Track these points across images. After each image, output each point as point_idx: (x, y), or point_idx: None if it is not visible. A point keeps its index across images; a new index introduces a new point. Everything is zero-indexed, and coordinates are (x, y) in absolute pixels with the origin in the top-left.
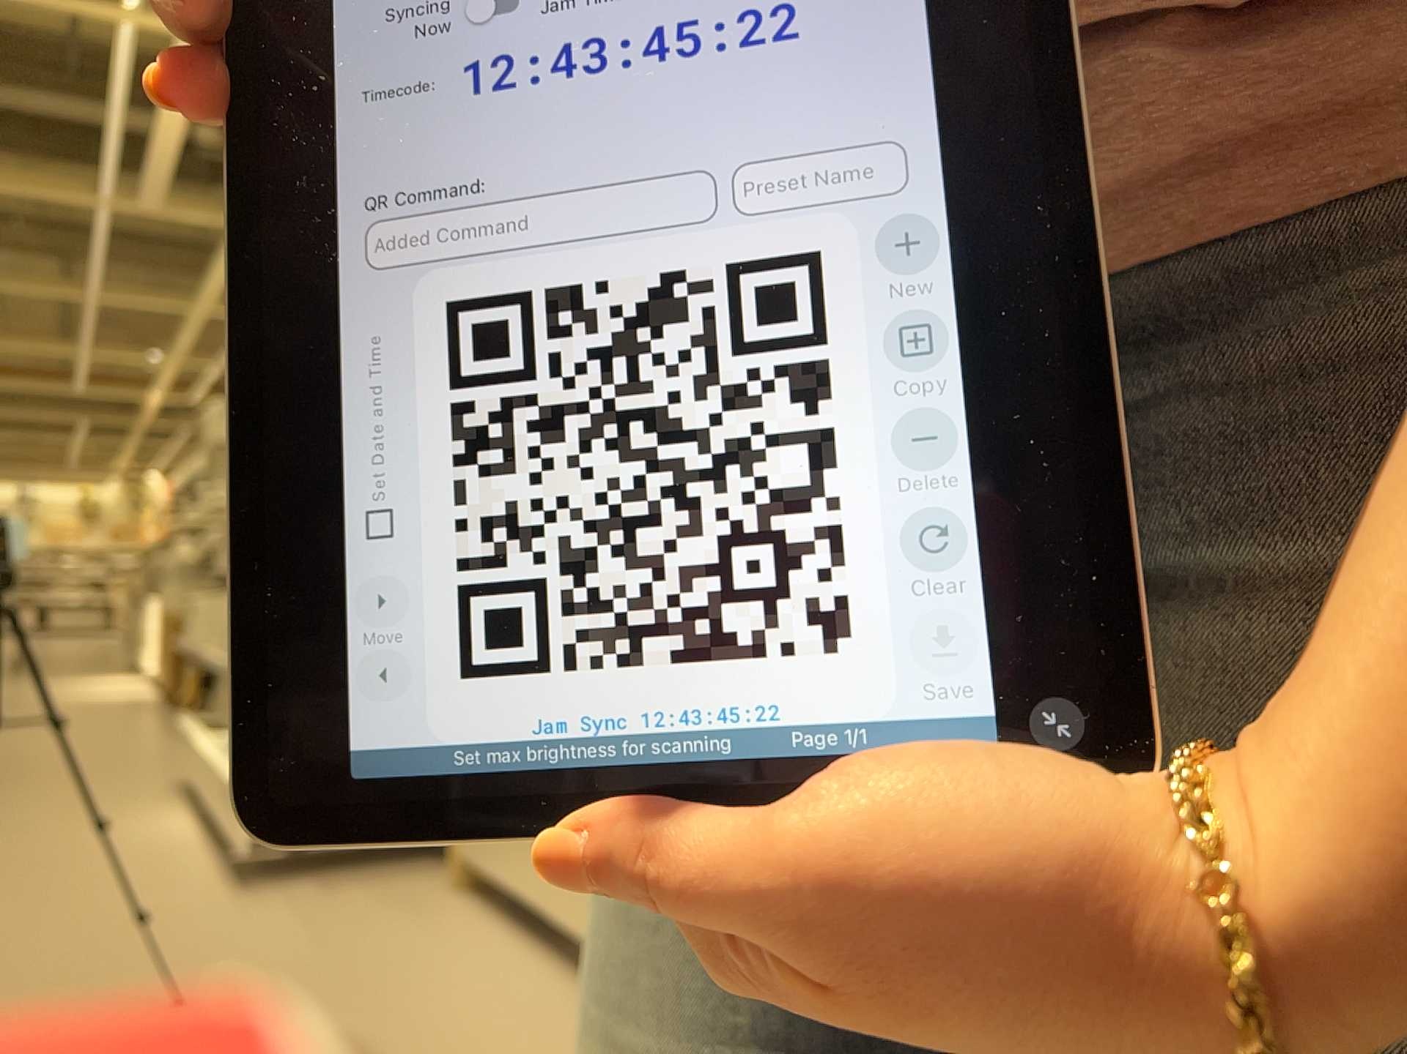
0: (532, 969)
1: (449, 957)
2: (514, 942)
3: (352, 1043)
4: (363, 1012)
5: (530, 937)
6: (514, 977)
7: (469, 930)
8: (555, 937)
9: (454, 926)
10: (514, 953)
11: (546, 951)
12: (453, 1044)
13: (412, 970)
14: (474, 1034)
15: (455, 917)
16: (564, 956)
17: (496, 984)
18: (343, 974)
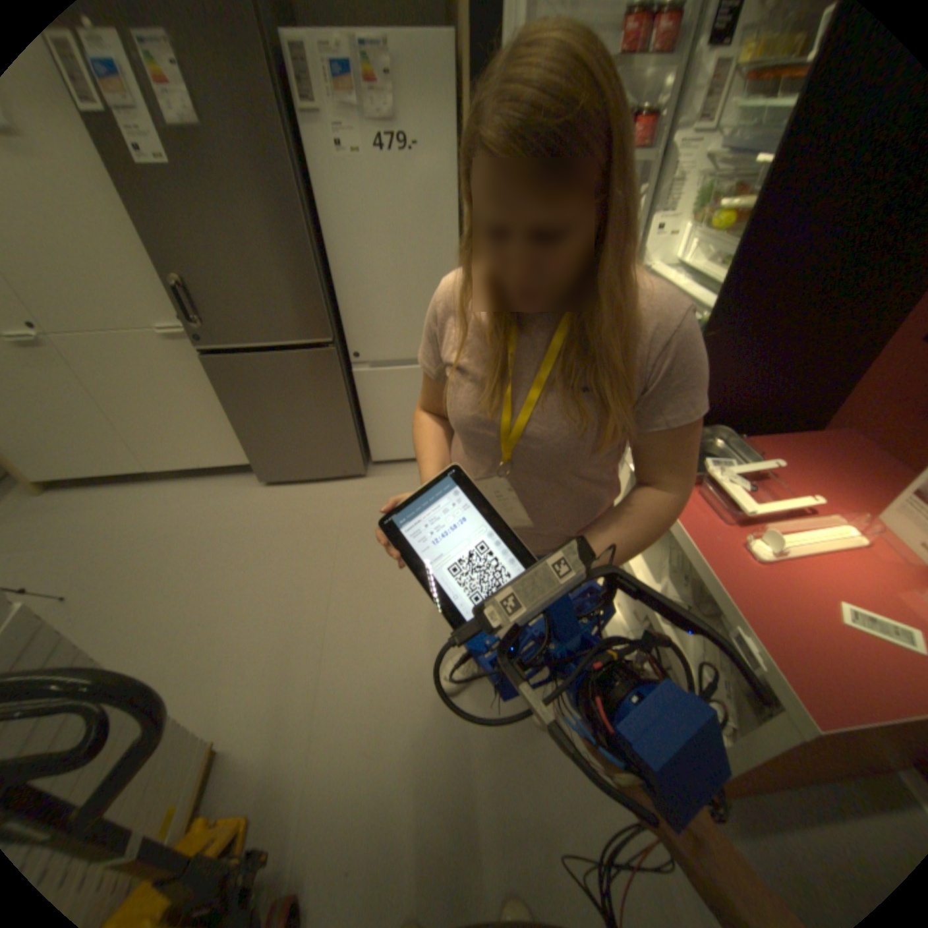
0: (154, 490)
1: (112, 509)
2: (123, 489)
3: (156, 545)
4: (132, 540)
5: (124, 483)
6: (154, 495)
7: (91, 499)
8: (133, 477)
9: (81, 502)
10: (134, 491)
11: (144, 482)
12: (188, 520)
13: (111, 521)
14: (187, 513)
15: (70, 500)
16: (154, 479)
17: (154, 501)
18: (86, 543)
